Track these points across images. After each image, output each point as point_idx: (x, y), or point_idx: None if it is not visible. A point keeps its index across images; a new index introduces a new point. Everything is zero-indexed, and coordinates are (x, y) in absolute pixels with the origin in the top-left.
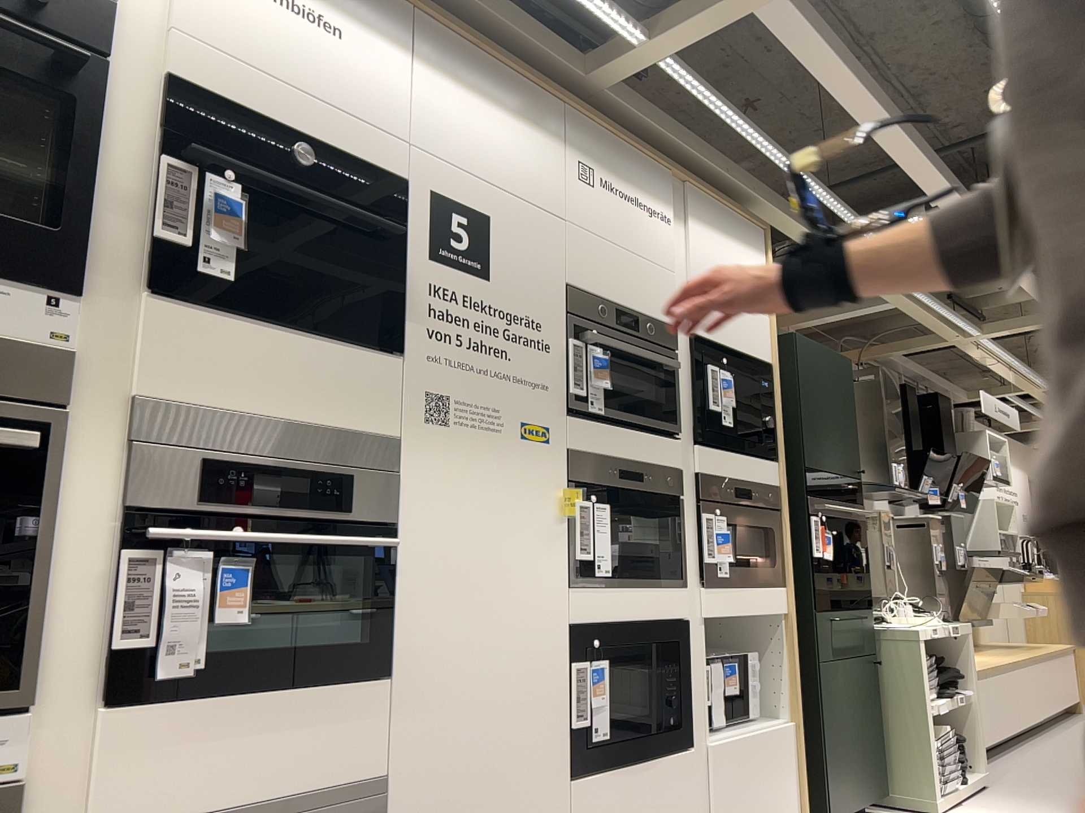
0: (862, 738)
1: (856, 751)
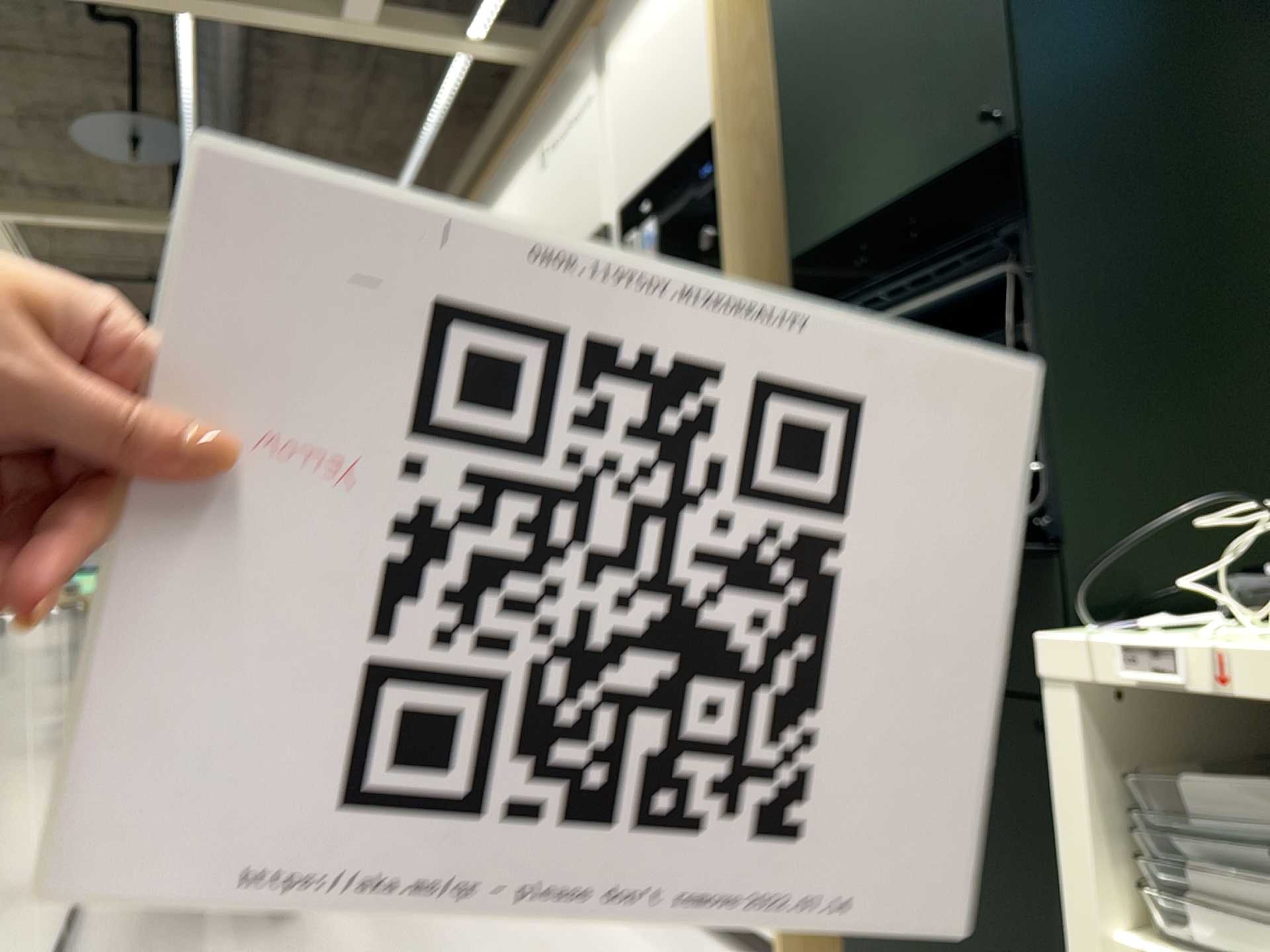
0: (1010, 924)
1: (972, 937)
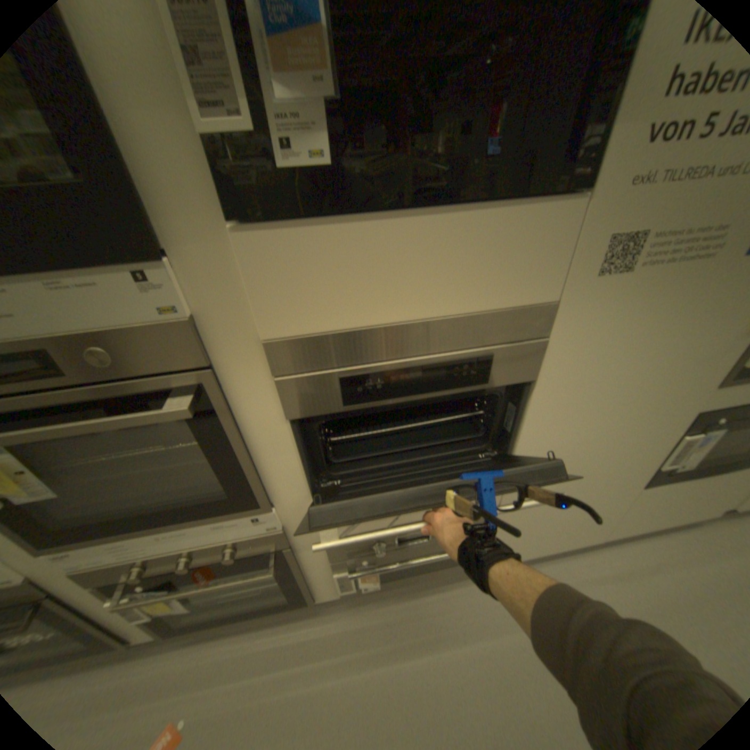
0: None
1: None
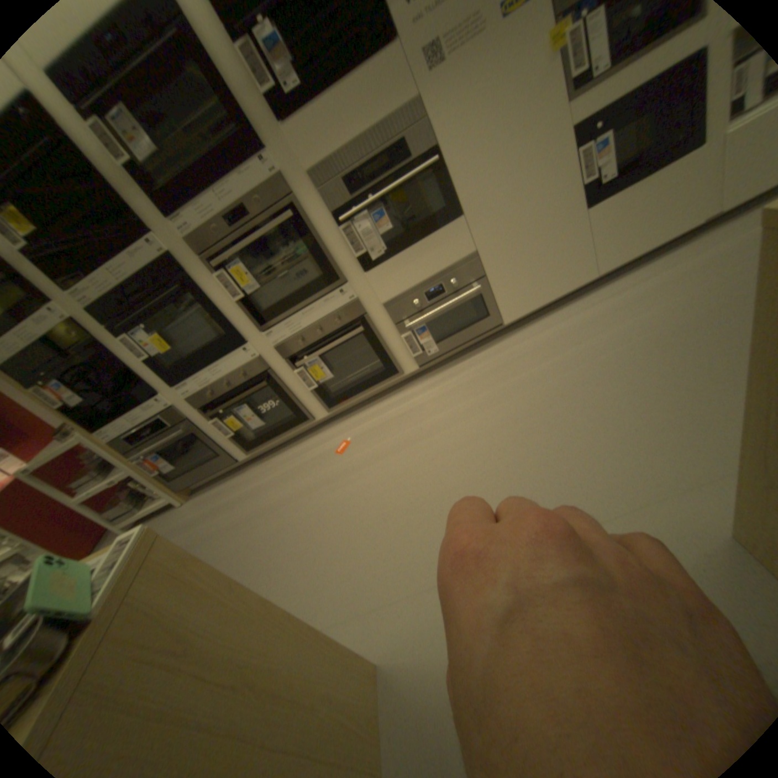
0: None
1: None
